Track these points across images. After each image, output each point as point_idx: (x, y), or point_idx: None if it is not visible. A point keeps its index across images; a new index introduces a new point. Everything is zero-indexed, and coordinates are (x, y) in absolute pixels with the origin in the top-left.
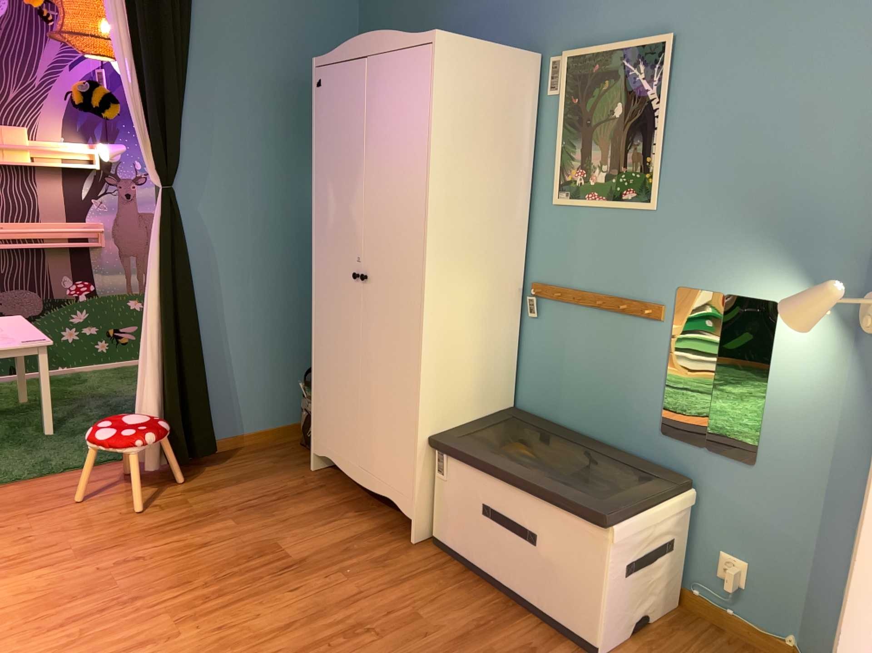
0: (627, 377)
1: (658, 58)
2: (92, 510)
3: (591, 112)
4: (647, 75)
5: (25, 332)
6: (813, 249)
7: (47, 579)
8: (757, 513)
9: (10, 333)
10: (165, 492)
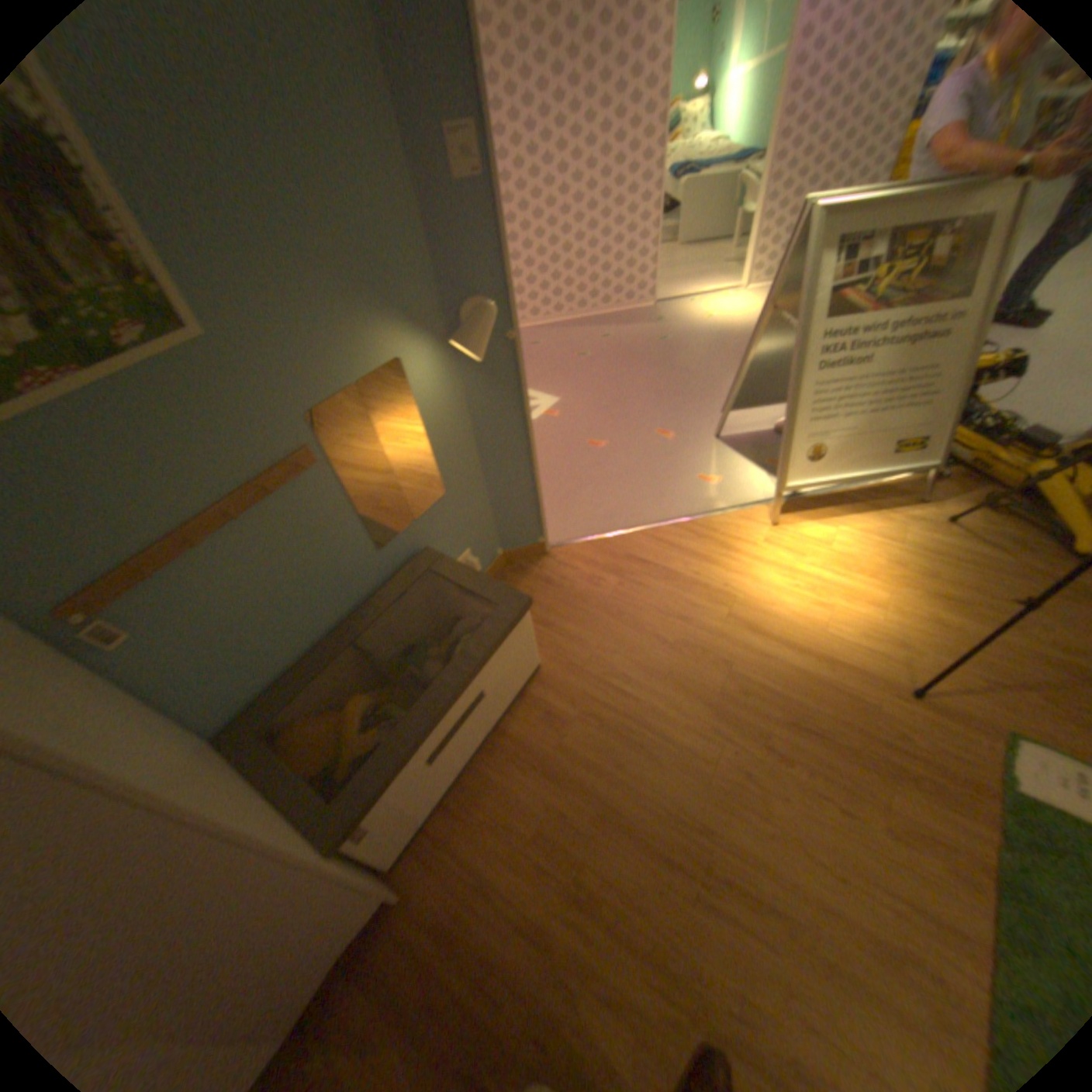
0: (316, 547)
1: None
2: None
3: None
4: None
5: None
6: (396, 285)
7: None
8: (458, 516)
9: None
10: None
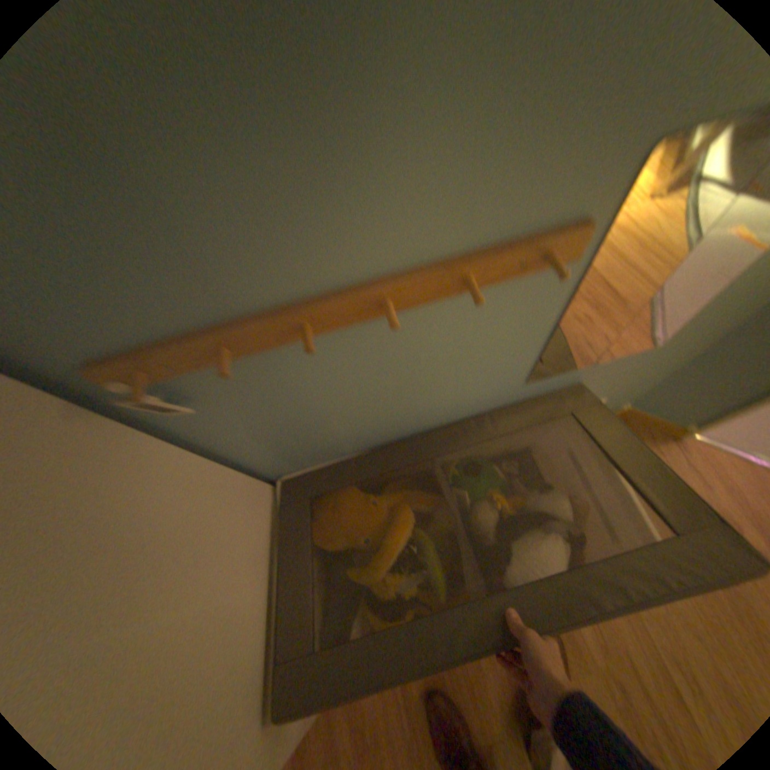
0: (466, 365)
1: None
2: None
3: None
4: None
5: None
6: None
7: None
8: (637, 370)
9: None
10: None
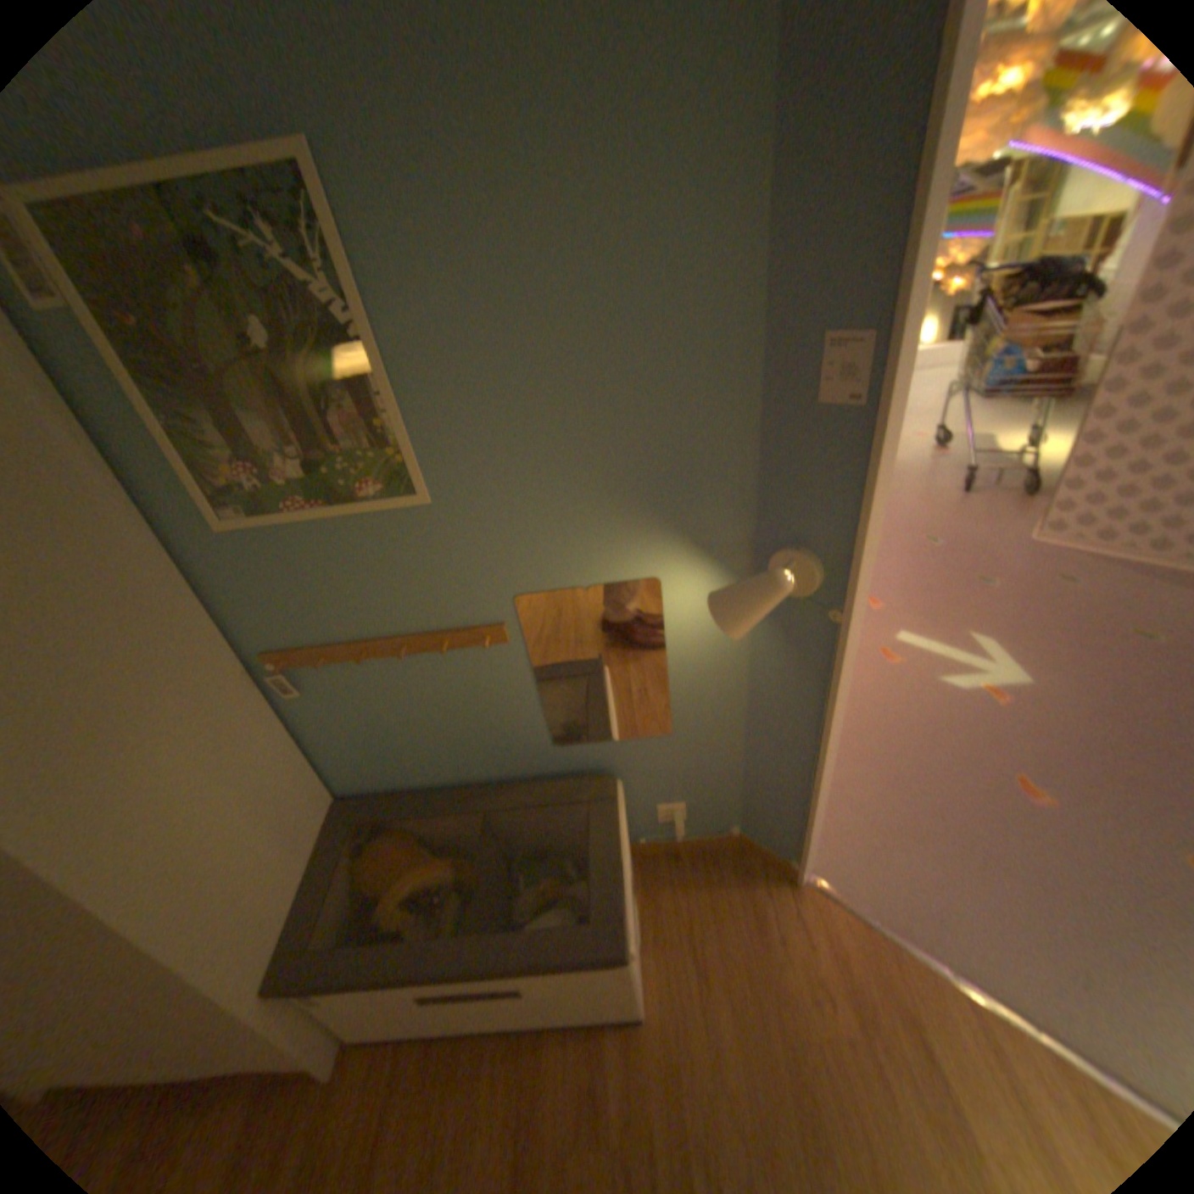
0: (485, 711)
1: (296, 195)
2: None
3: (189, 337)
4: (288, 240)
5: None
6: (687, 502)
7: None
8: (683, 765)
9: None
10: None
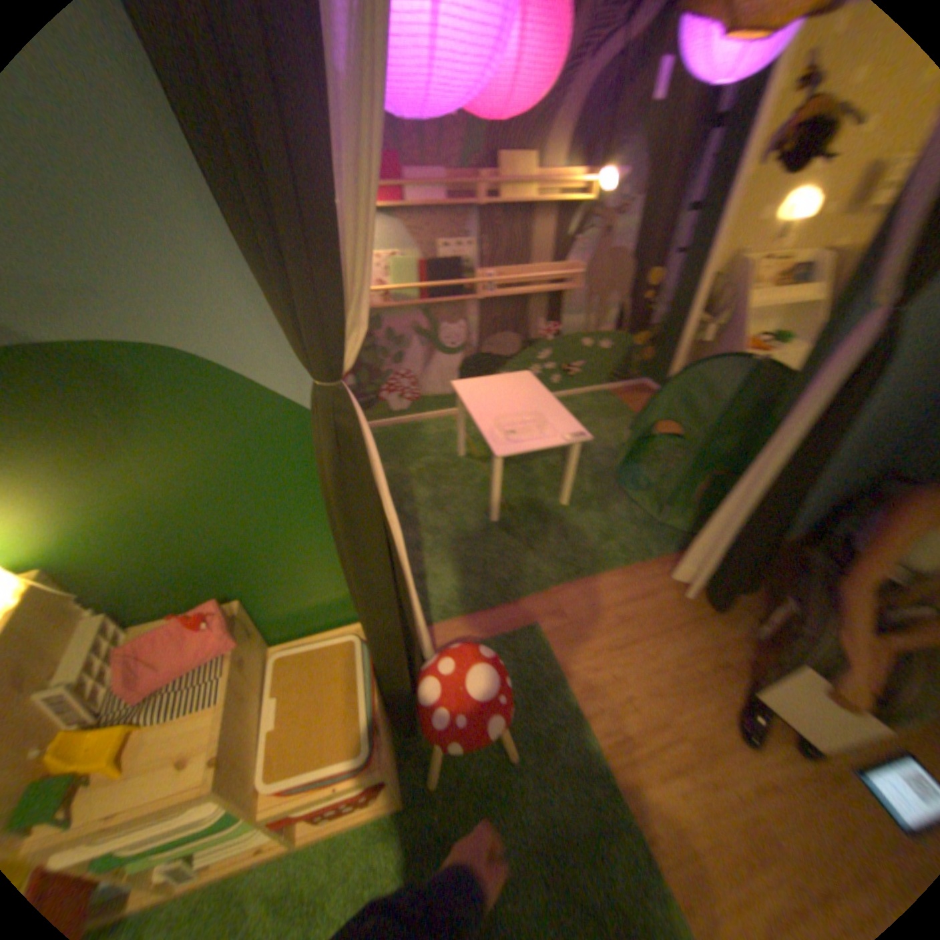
0: None
1: None
2: (666, 658)
3: None
4: None
5: (549, 411)
6: None
7: (694, 804)
8: None
9: (537, 413)
10: (724, 640)
